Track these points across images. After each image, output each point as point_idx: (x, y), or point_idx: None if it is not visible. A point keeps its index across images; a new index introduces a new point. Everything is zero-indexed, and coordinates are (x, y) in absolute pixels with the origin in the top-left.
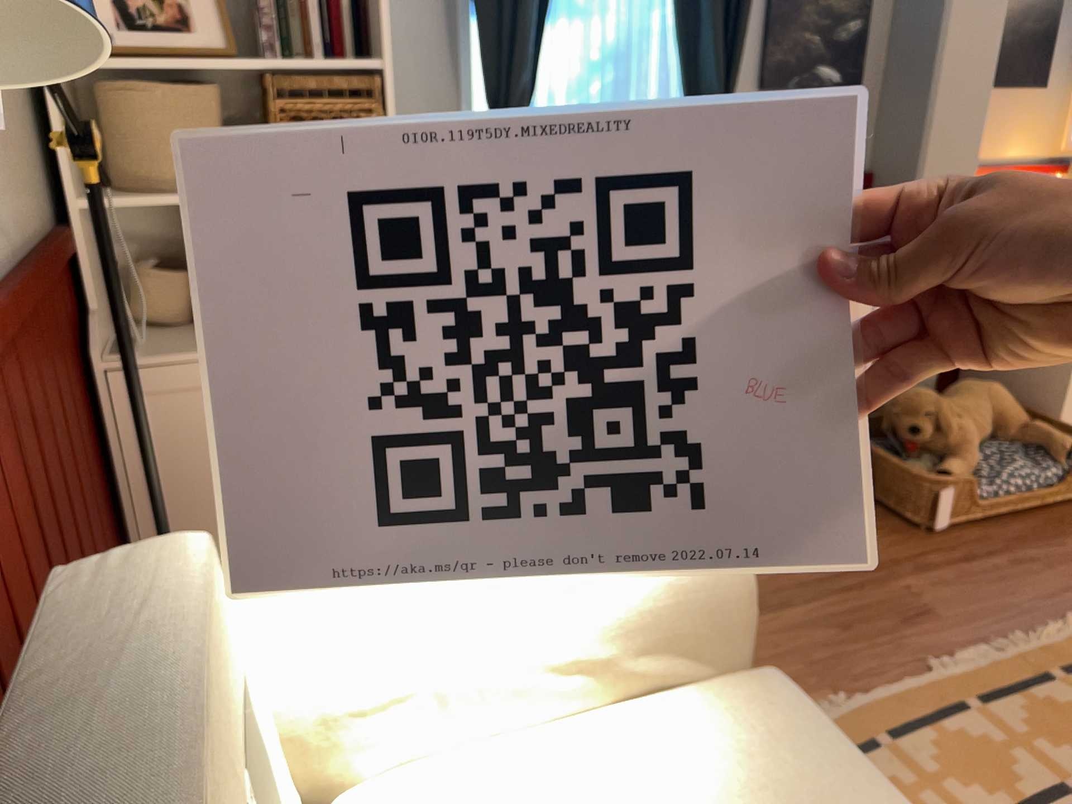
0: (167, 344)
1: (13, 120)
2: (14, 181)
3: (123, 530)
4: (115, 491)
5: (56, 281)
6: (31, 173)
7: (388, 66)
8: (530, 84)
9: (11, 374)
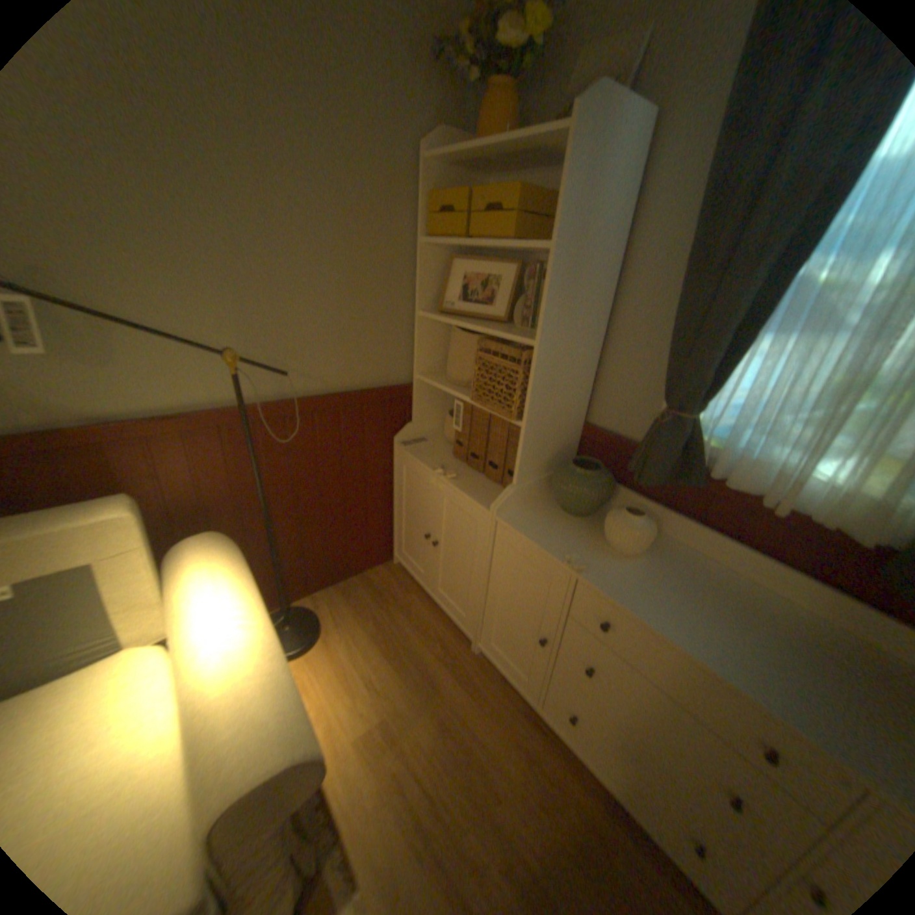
0: (431, 449)
1: (382, 335)
2: (361, 361)
3: (393, 511)
4: (393, 495)
5: (383, 404)
6: (392, 358)
7: (540, 345)
8: (708, 385)
9: (282, 431)
